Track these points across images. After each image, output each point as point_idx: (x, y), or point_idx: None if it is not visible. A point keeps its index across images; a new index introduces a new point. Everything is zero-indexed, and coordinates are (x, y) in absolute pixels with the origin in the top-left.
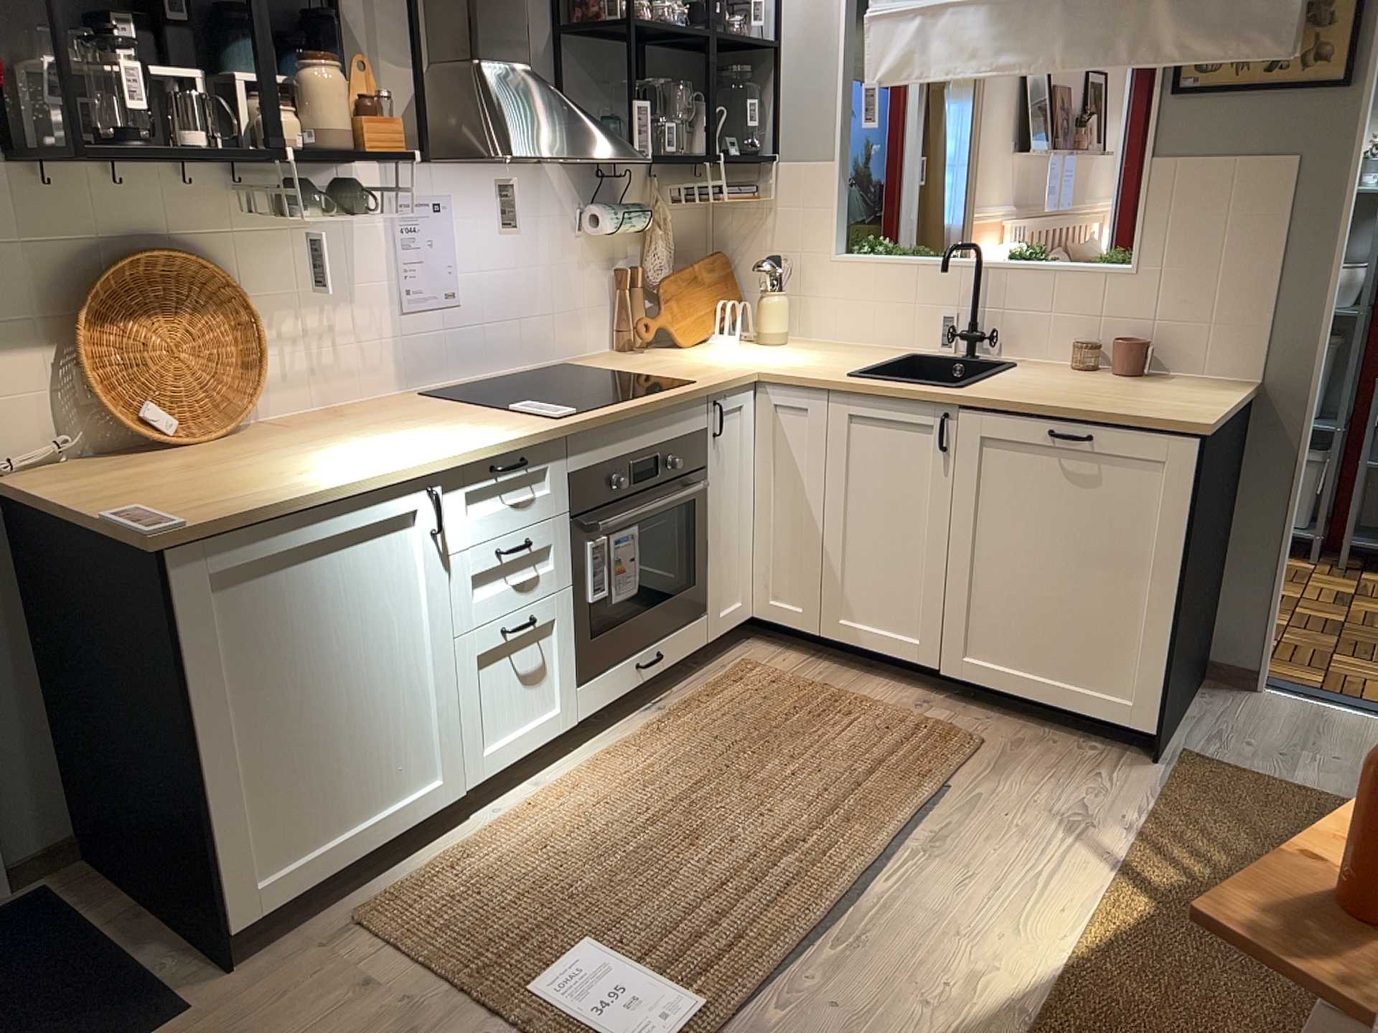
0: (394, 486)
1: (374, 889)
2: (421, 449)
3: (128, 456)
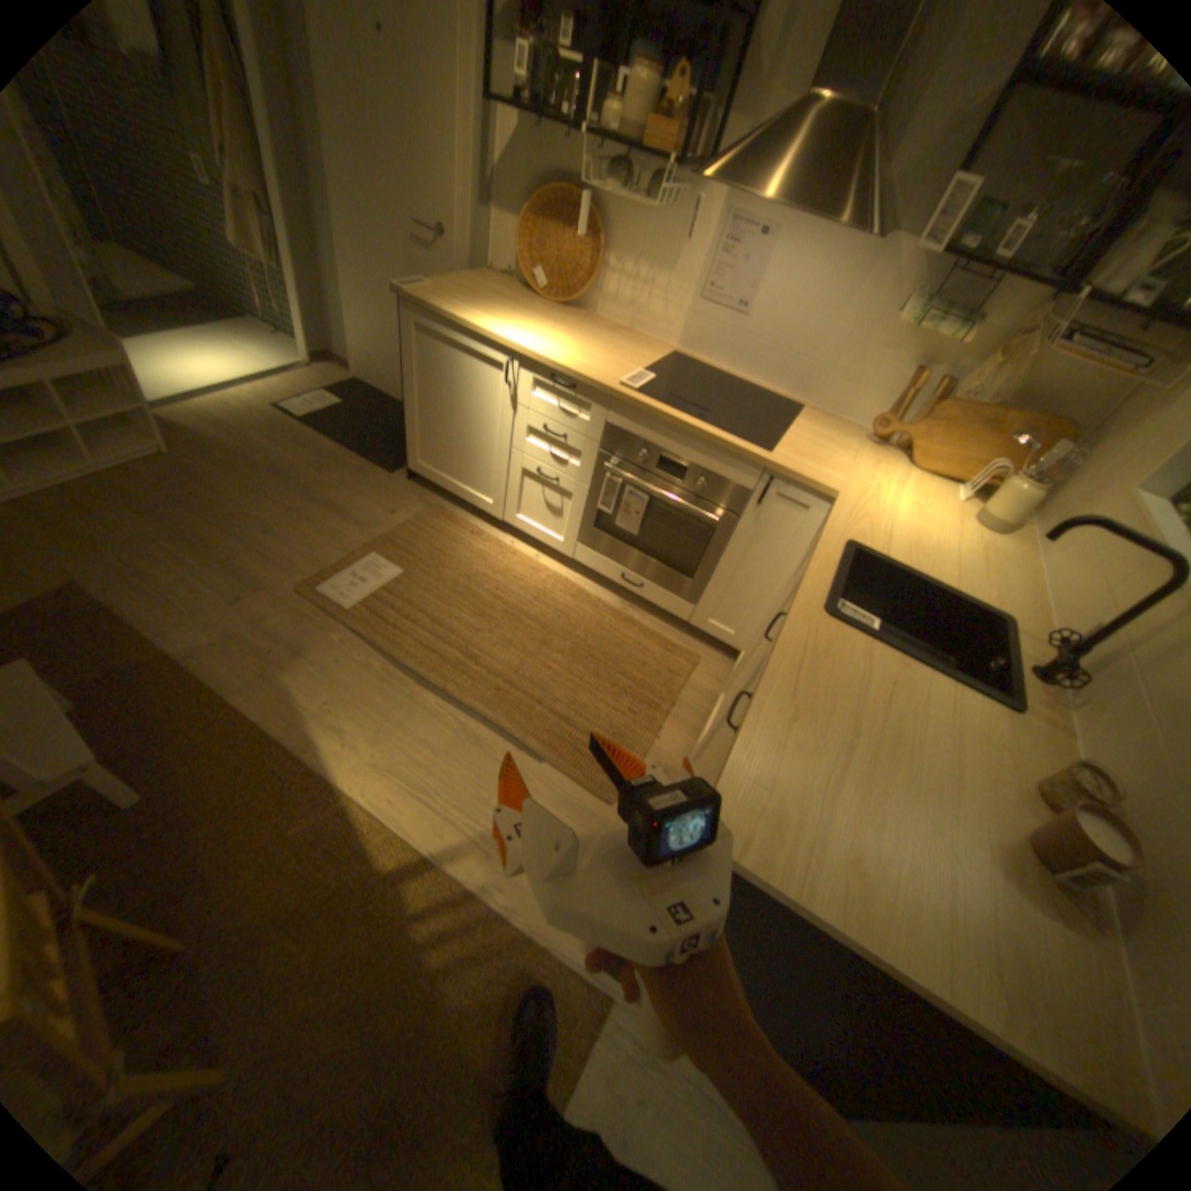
0: (491, 342)
1: (454, 510)
2: (537, 343)
3: (525, 289)
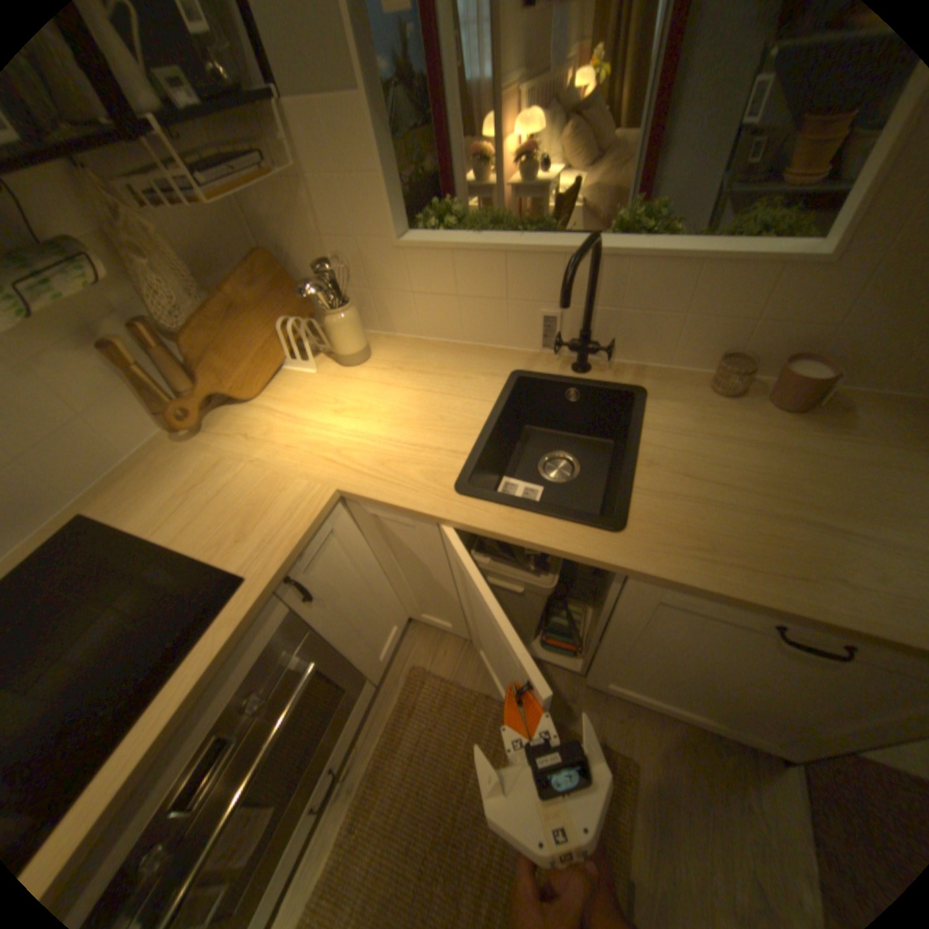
0: None
1: None
2: None
3: None
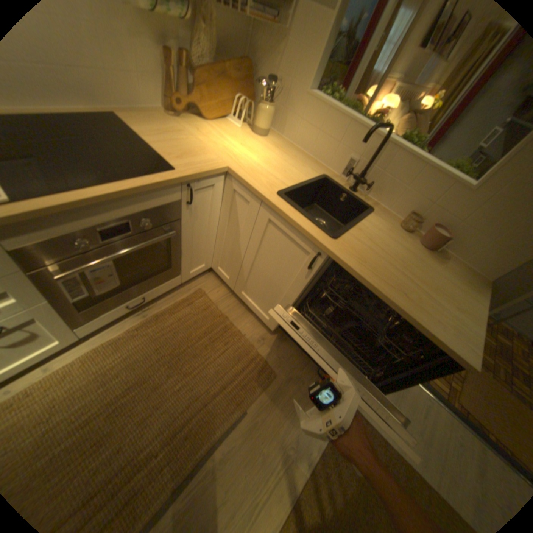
0: None
1: None
2: None
3: None
